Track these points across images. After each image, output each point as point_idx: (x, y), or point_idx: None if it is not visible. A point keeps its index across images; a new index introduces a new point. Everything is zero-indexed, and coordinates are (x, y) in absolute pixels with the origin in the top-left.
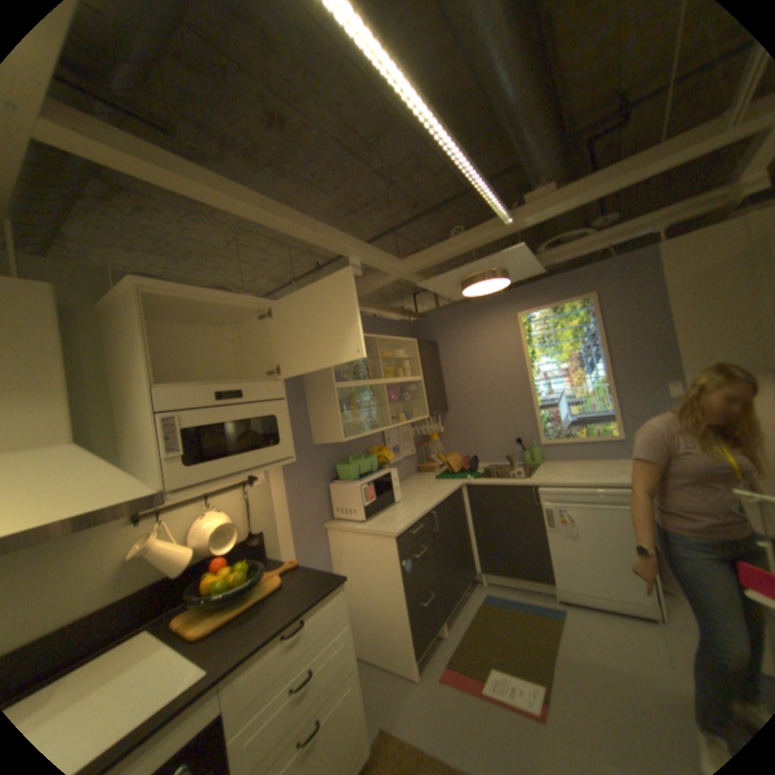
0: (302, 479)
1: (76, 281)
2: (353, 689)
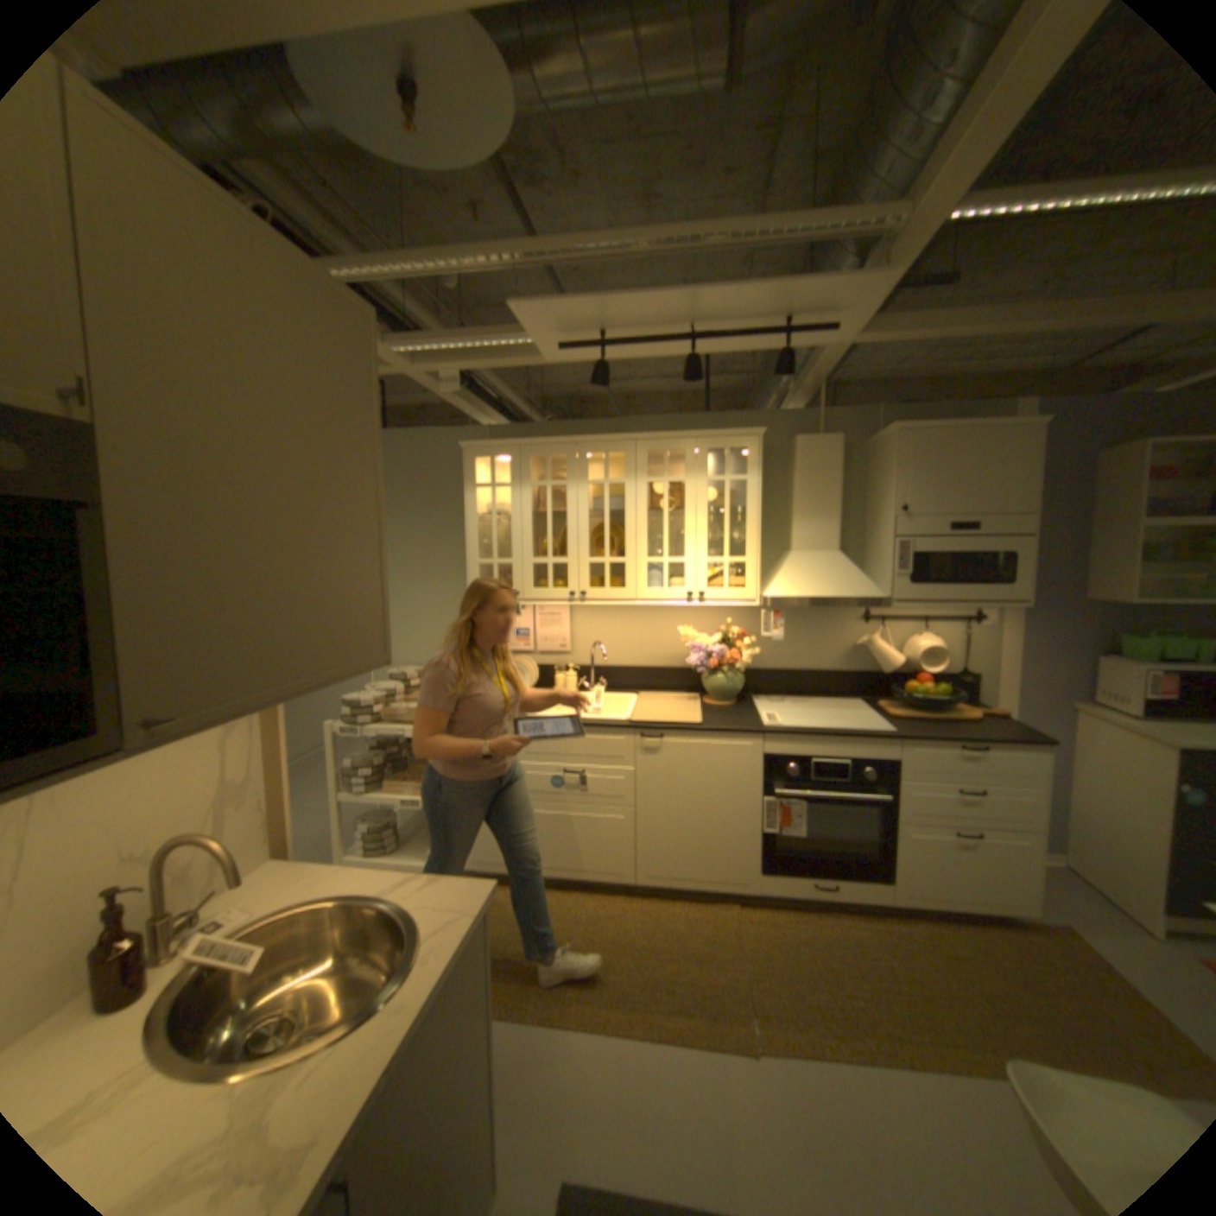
0: (1055, 638)
1: (857, 424)
2: (1038, 851)
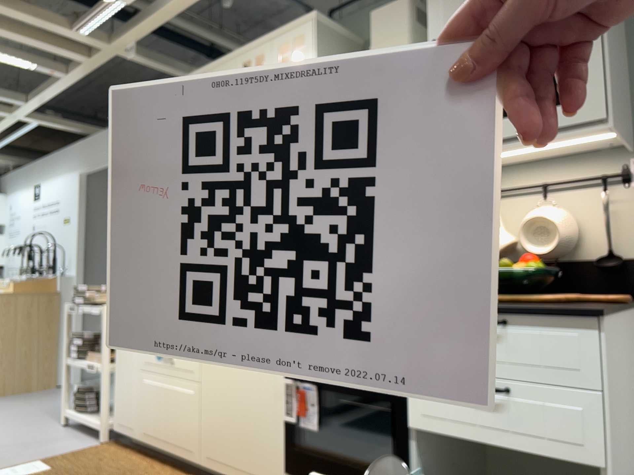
0: None
1: None
2: None
